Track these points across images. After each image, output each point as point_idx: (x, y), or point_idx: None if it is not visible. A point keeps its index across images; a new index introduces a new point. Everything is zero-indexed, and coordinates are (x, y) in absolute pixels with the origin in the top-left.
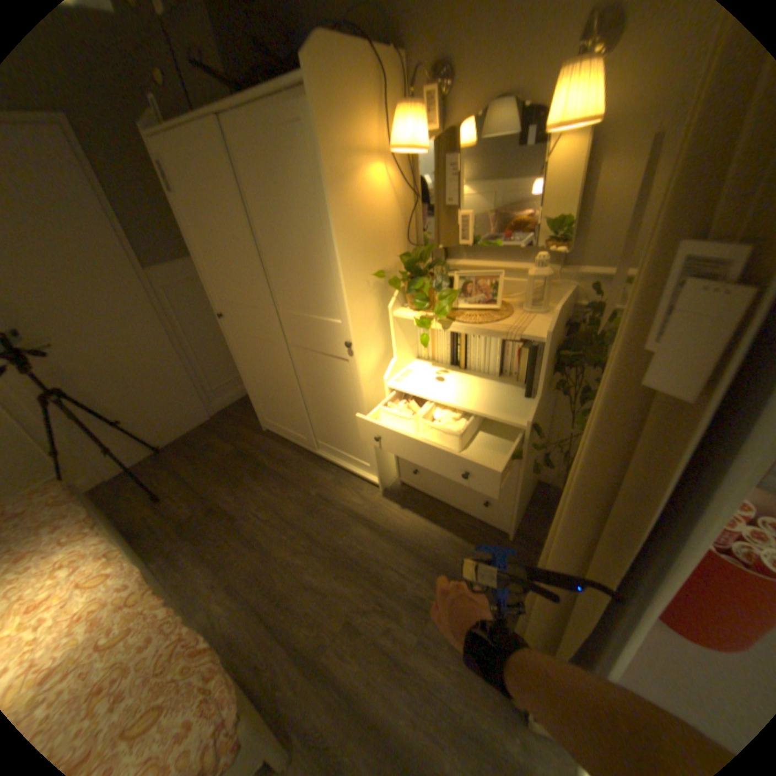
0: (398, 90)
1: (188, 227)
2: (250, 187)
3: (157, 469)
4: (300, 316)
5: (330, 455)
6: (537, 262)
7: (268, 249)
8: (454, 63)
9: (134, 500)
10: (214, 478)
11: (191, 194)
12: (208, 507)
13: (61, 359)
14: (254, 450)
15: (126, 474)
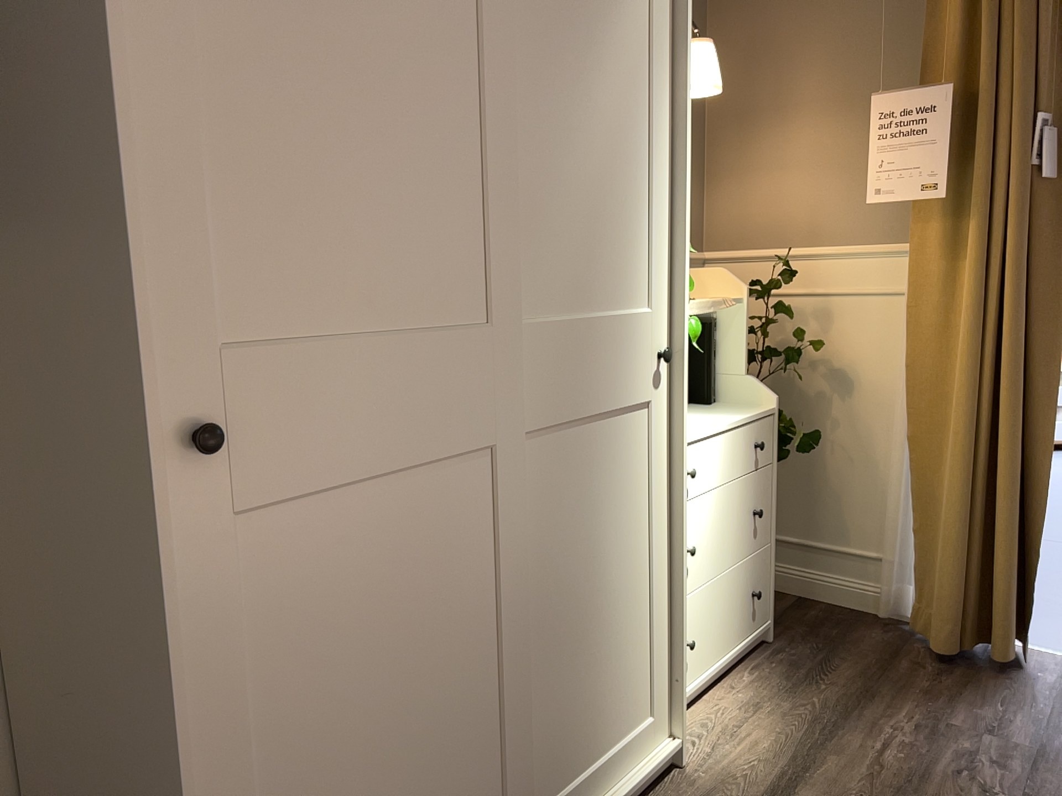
0: None
1: None
2: None
3: None
4: (575, 316)
5: None
6: None
7: (529, 132)
8: None
9: None
10: None
11: None
12: None
13: None
14: None
15: None
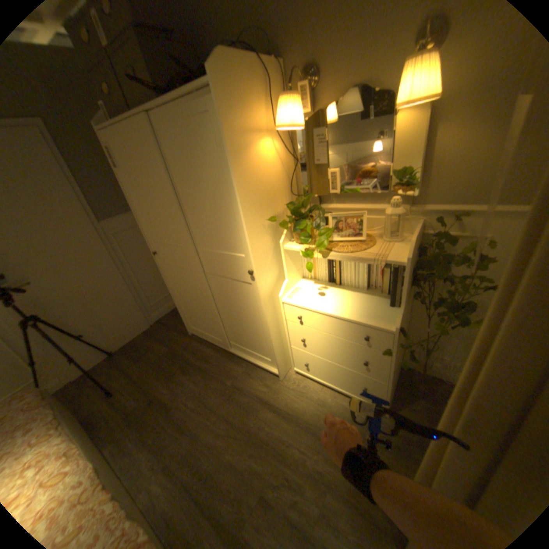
0: (279, 86)
1: (129, 191)
2: (173, 161)
3: (110, 369)
4: (213, 252)
5: (239, 352)
6: (392, 203)
7: (187, 204)
8: (320, 64)
9: (93, 395)
10: (152, 374)
11: (130, 168)
12: (148, 399)
13: (37, 292)
14: (182, 350)
15: (87, 374)
